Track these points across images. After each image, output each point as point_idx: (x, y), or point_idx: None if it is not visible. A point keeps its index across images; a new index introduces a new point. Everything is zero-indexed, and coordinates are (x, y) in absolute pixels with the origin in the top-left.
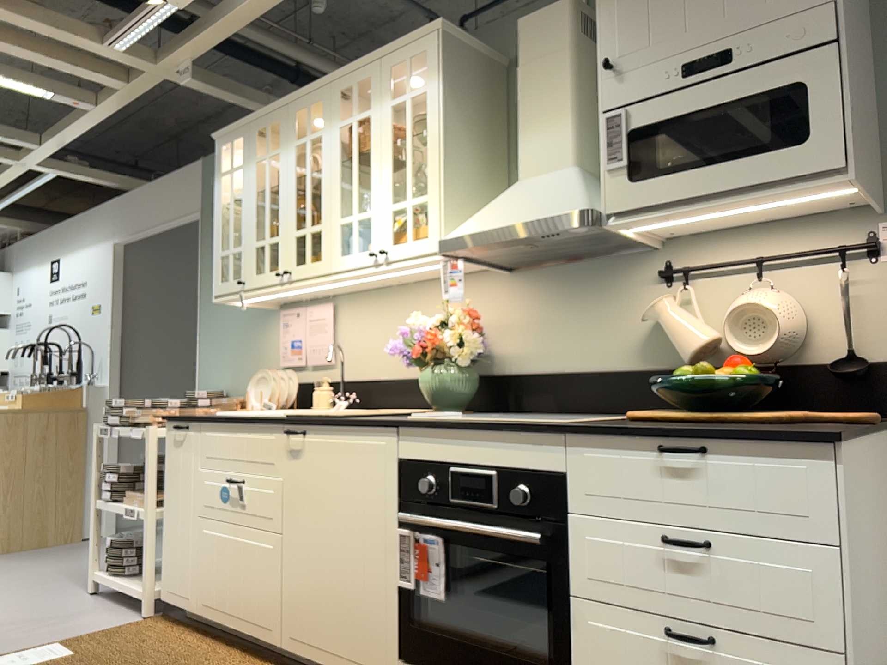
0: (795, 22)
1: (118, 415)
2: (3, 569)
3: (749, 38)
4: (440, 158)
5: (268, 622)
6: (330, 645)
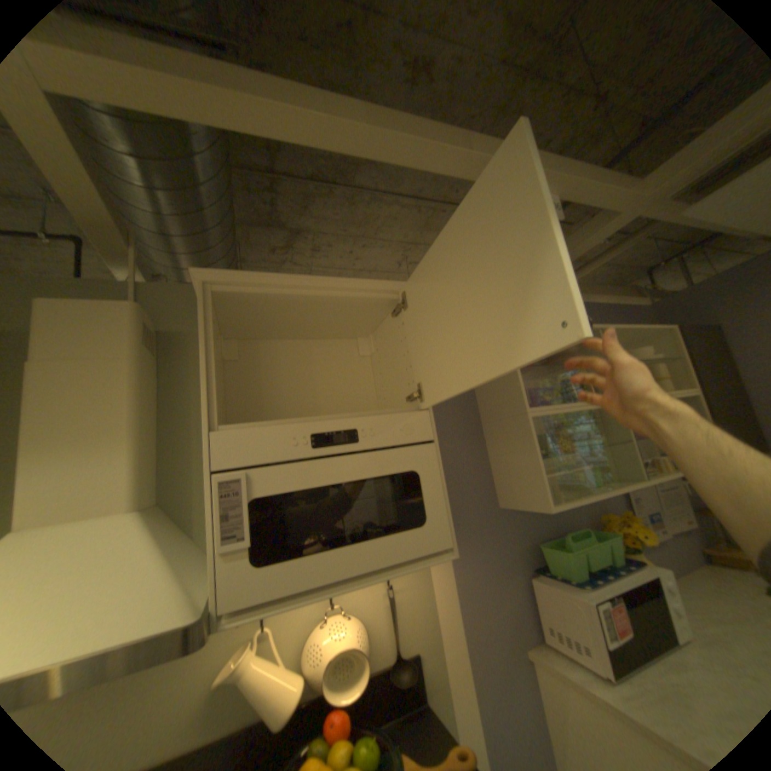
0: (407, 419)
1: None
2: None
3: (373, 423)
4: None
5: None
6: None
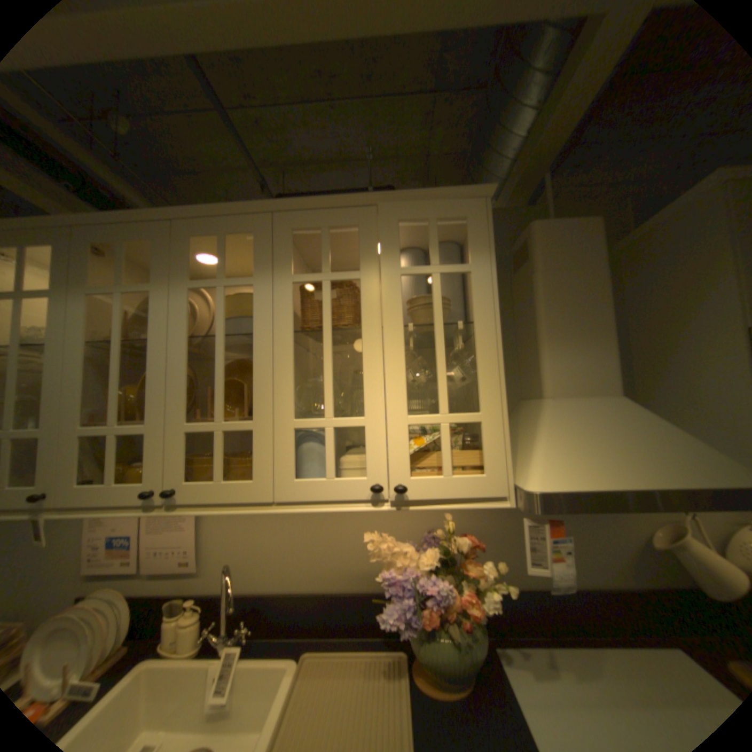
0: None
1: None
2: None
3: None
4: (501, 367)
5: None
6: None
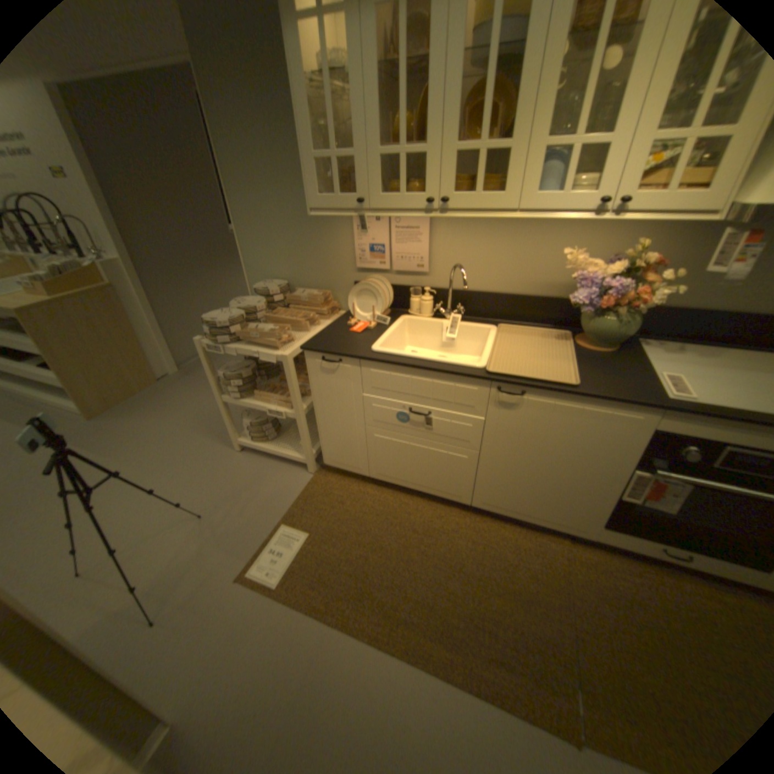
0: None
1: (222, 332)
2: (131, 433)
3: None
4: None
5: (459, 493)
6: (530, 513)
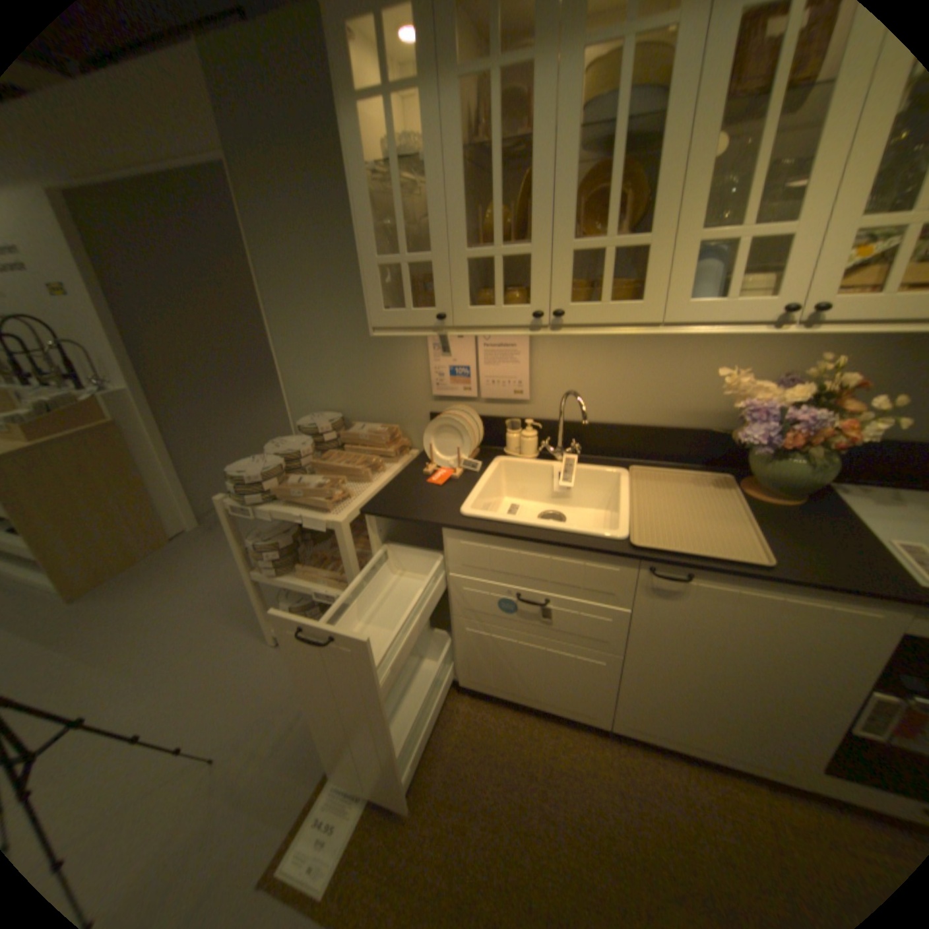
0: None
1: (252, 490)
2: (124, 623)
3: None
4: None
5: (594, 714)
6: (705, 747)
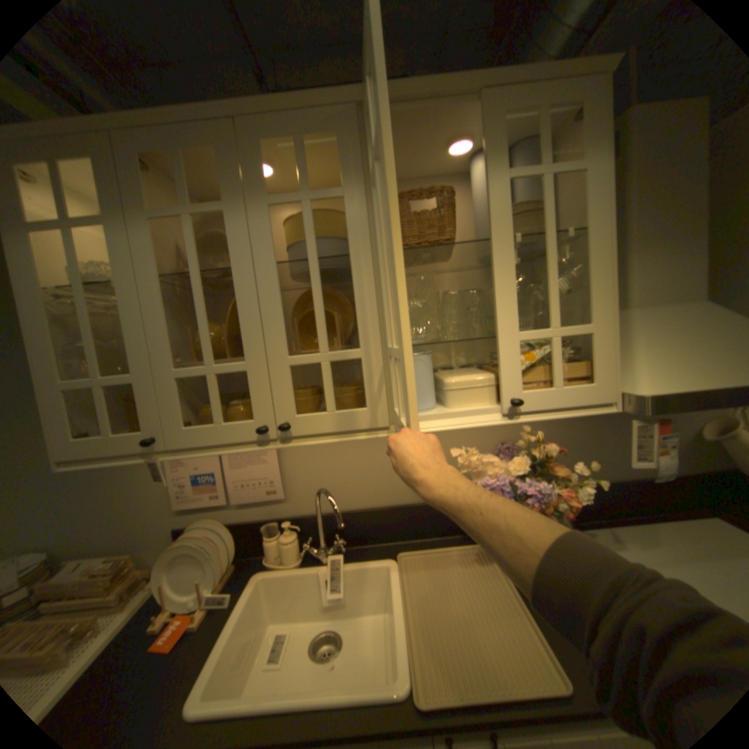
0: None
1: None
2: None
3: None
4: (615, 276)
5: None
6: None
